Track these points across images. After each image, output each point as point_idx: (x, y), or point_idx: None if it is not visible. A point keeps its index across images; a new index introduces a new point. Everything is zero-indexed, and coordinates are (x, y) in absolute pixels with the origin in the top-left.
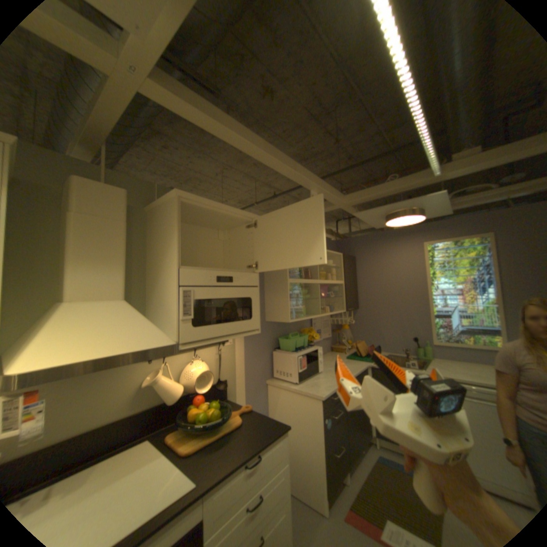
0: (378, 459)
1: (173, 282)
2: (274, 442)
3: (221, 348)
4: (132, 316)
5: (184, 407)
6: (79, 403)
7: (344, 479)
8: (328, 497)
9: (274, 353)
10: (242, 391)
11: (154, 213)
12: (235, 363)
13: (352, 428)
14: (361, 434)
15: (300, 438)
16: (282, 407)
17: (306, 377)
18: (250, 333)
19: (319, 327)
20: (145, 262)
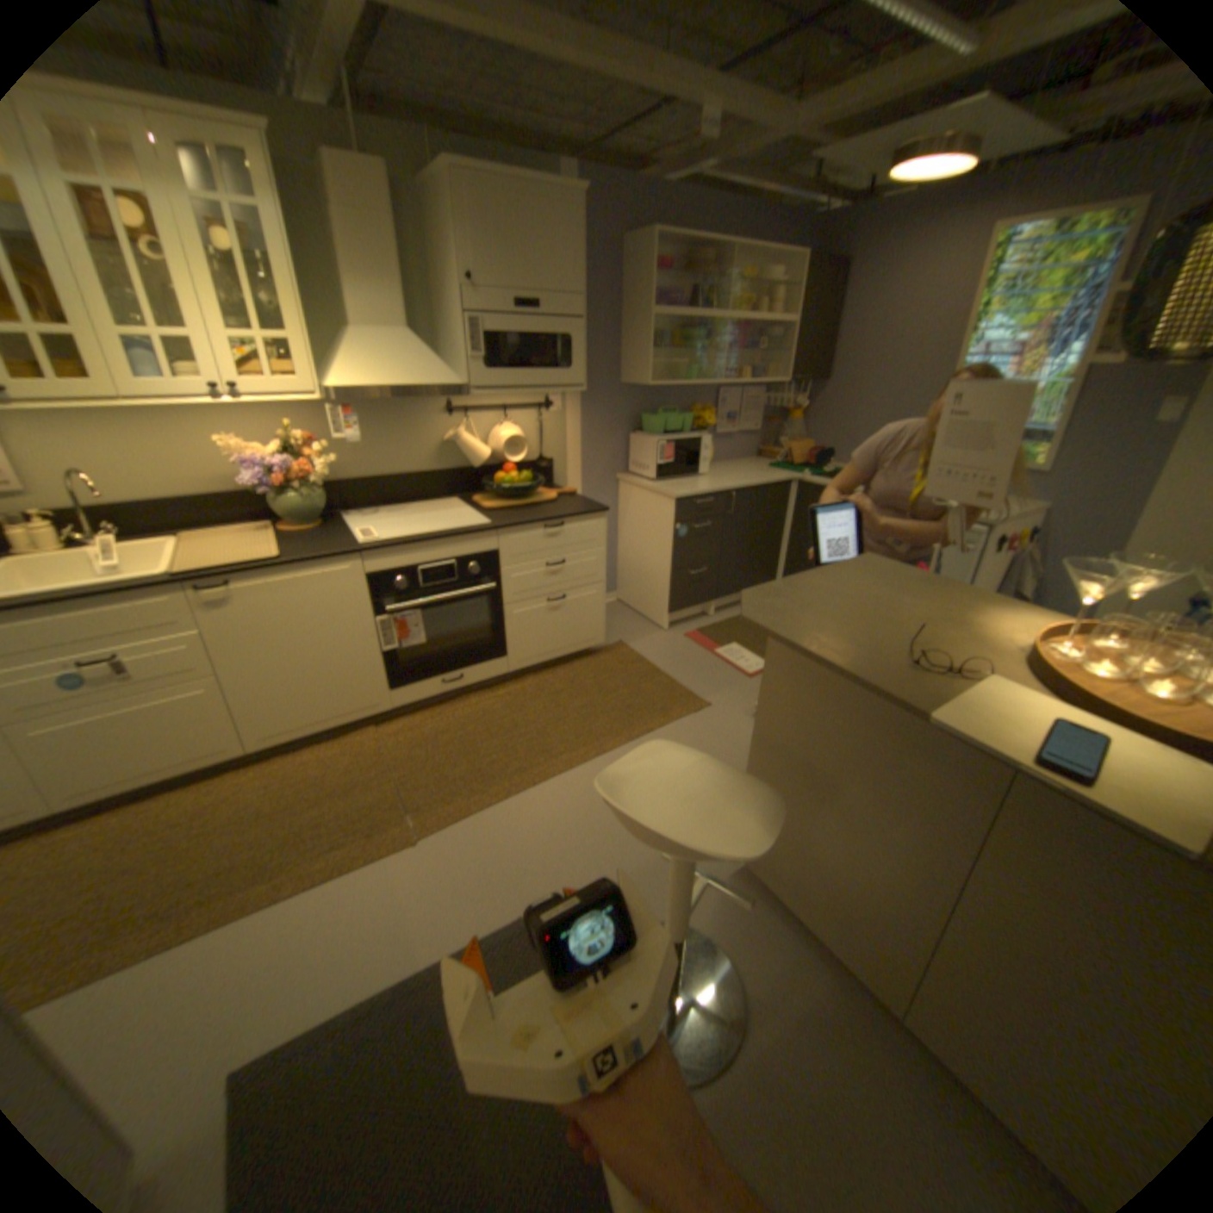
0: None
1: (458, 306)
2: (585, 515)
3: (544, 414)
4: (418, 348)
5: (494, 472)
6: (387, 444)
7: (702, 604)
8: (670, 609)
9: (632, 435)
10: (577, 480)
11: (428, 190)
12: (566, 439)
13: (731, 552)
14: (751, 567)
15: (649, 547)
16: (634, 510)
17: (678, 477)
18: (570, 389)
19: (734, 407)
20: (428, 274)
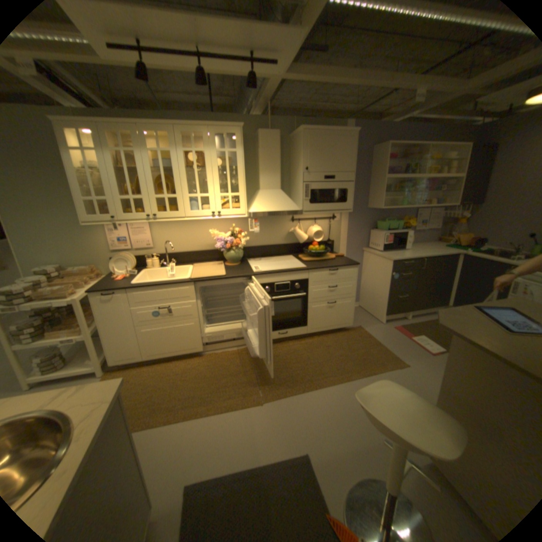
0: None
1: (301, 180)
2: (348, 266)
3: (331, 221)
4: (284, 197)
5: (308, 245)
6: (267, 233)
7: (405, 313)
8: (387, 314)
9: (372, 231)
10: (344, 250)
11: (293, 139)
12: (340, 232)
13: (422, 288)
14: (434, 297)
15: (377, 282)
16: (370, 264)
17: (394, 250)
18: (345, 211)
19: (426, 217)
20: (290, 169)
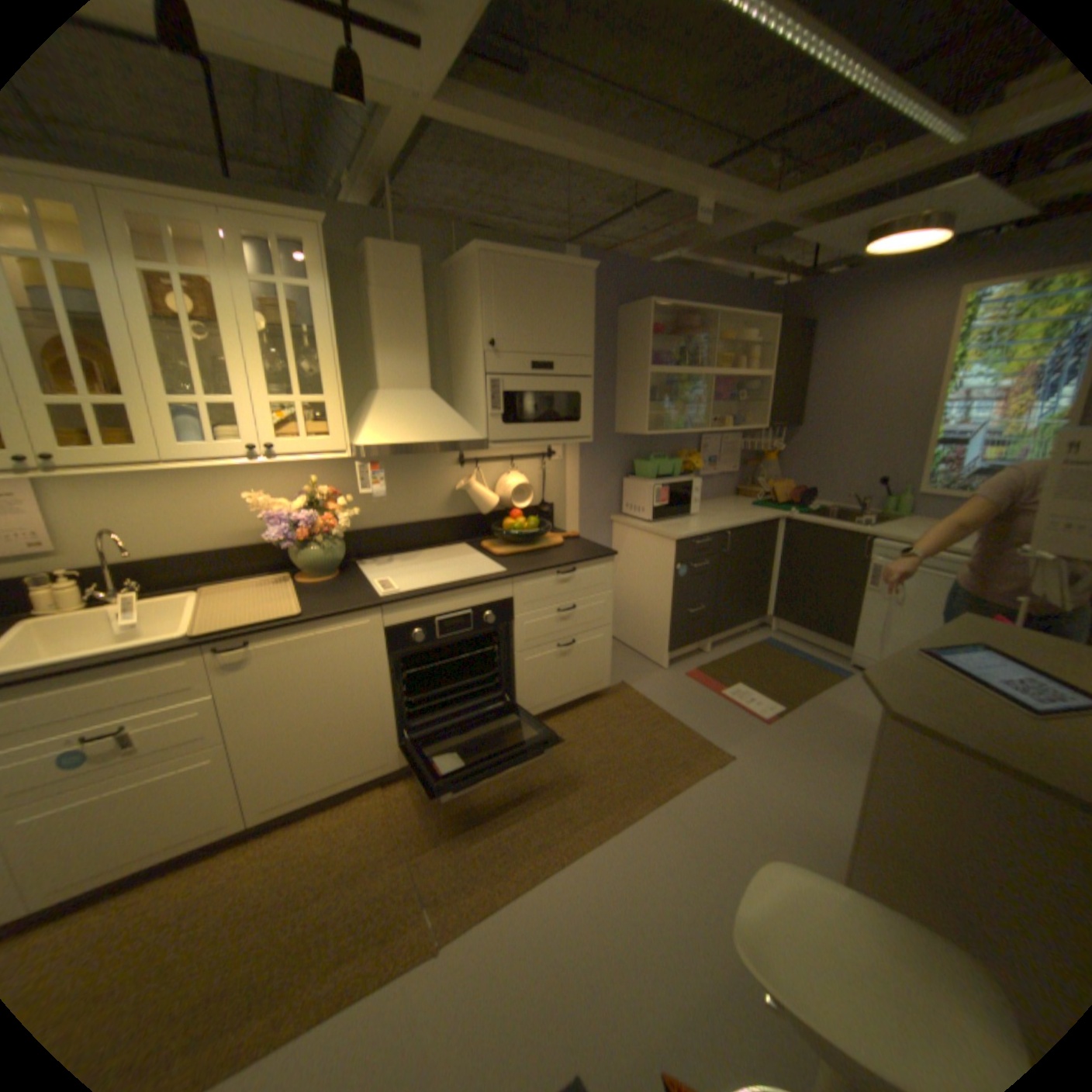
0: (767, 639)
1: (479, 370)
2: (594, 560)
3: (546, 463)
4: (441, 408)
5: (501, 519)
6: (402, 495)
7: (700, 642)
8: (670, 648)
9: (625, 480)
10: (574, 522)
11: (453, 273)
12: (565, 486)
13: (726, 589)
14: (744, 603)
15: (645, 586)
16: (628, 550)
17: (670, 518)
18: (578, 441)
19: (714, 452)
20: (448, 343)
